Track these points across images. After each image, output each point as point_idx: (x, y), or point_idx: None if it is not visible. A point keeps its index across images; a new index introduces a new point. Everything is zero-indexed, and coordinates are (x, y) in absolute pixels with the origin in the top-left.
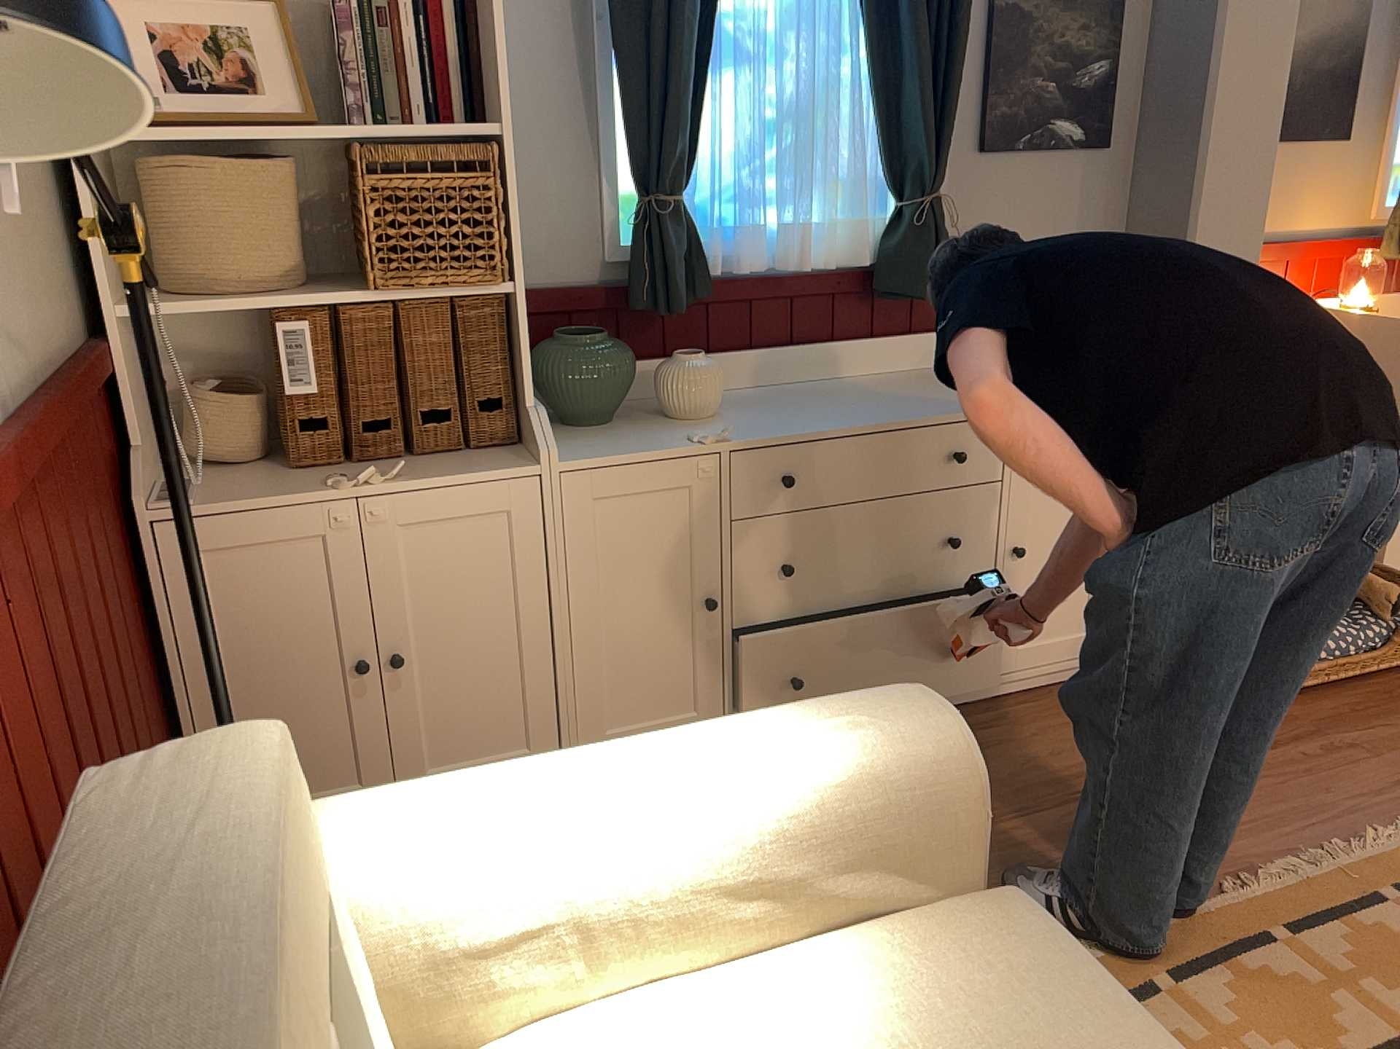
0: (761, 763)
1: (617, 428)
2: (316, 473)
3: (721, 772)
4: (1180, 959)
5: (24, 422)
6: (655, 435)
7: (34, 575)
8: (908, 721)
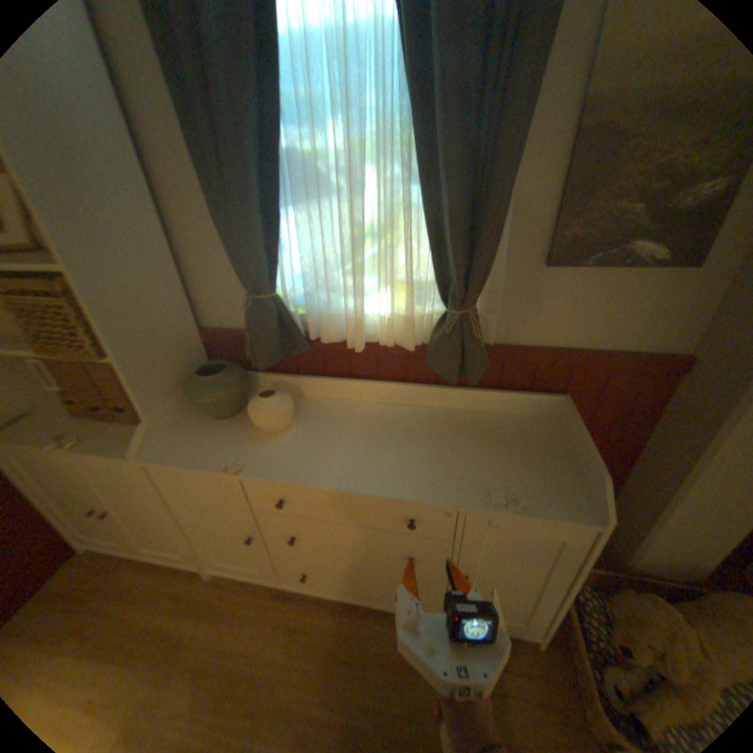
0: None
1: (224, 426)
2: (73, 423)
3: None
4: None
5: None
6: (222, 446)
7: None
8: None
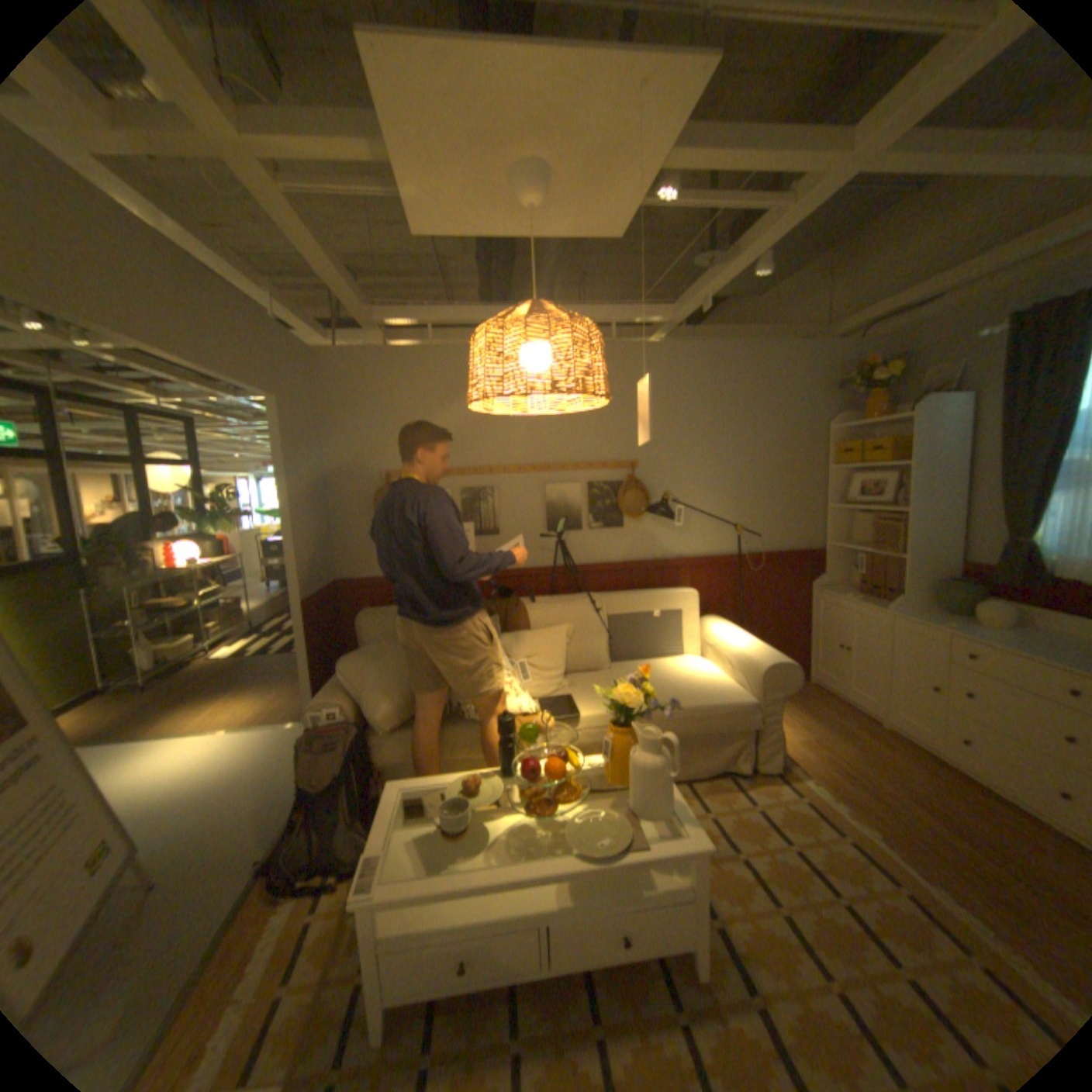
0: (749, 646)
1: (952, 617)
2: (858, 594)
3: (744, 643)
4: (868, 850)
5: (746, 554)
6: (946, 621)
7: (741, 577)
8: (771, 658)
